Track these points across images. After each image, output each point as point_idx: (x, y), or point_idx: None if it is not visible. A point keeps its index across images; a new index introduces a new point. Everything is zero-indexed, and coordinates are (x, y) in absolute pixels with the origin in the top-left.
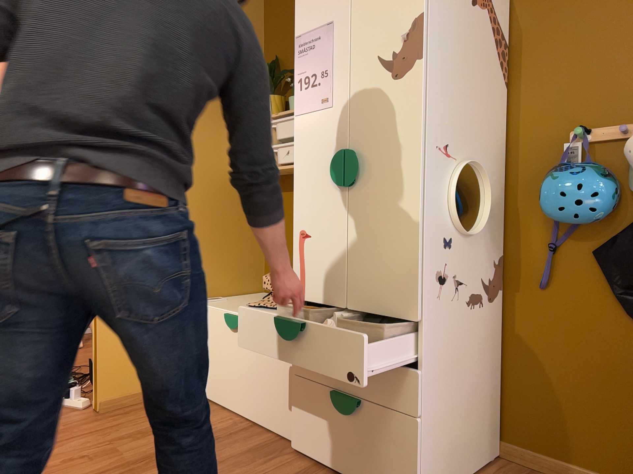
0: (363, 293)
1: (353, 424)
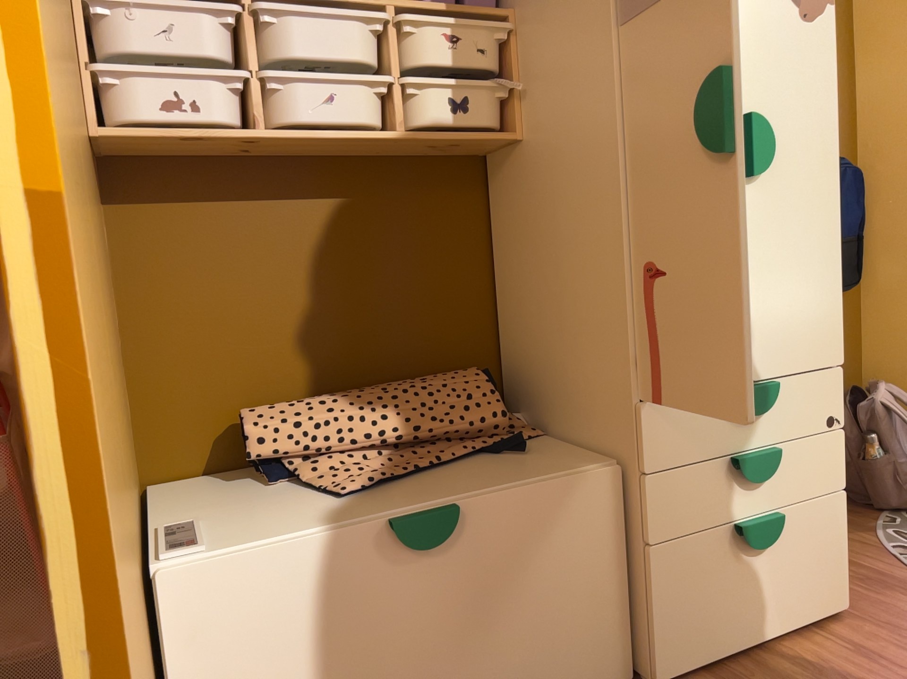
0: (775, 347)
1: (769, 553)
